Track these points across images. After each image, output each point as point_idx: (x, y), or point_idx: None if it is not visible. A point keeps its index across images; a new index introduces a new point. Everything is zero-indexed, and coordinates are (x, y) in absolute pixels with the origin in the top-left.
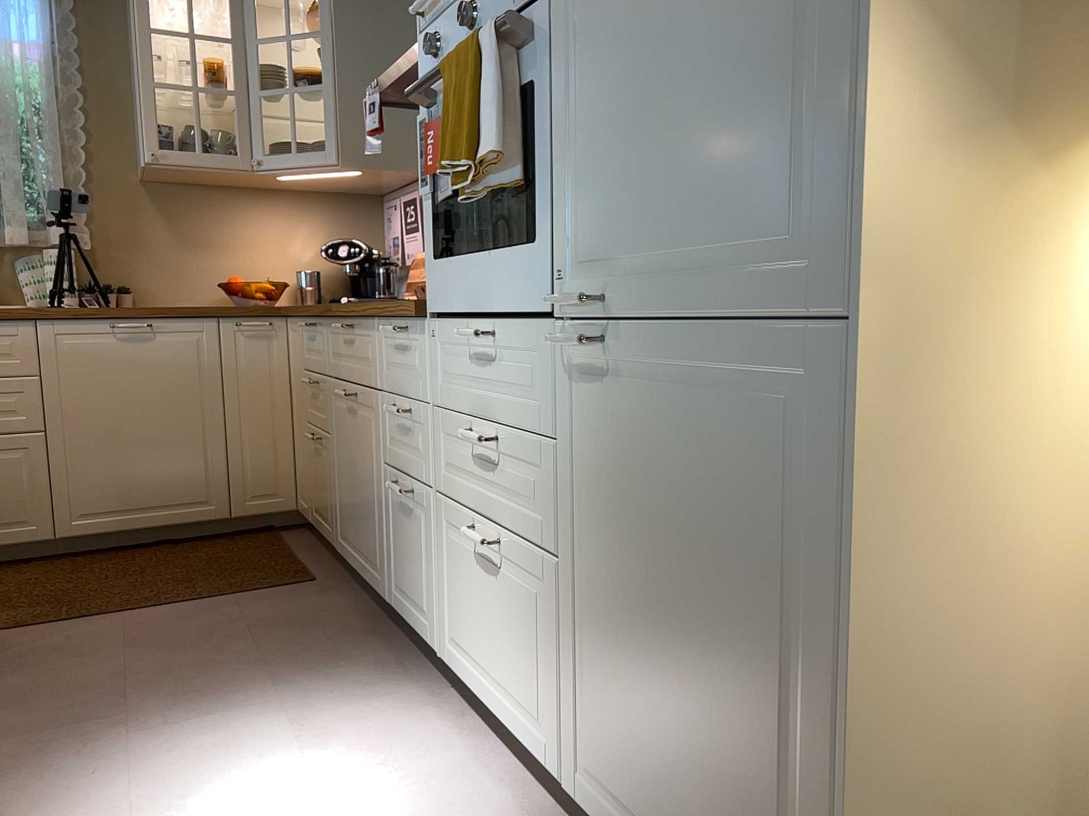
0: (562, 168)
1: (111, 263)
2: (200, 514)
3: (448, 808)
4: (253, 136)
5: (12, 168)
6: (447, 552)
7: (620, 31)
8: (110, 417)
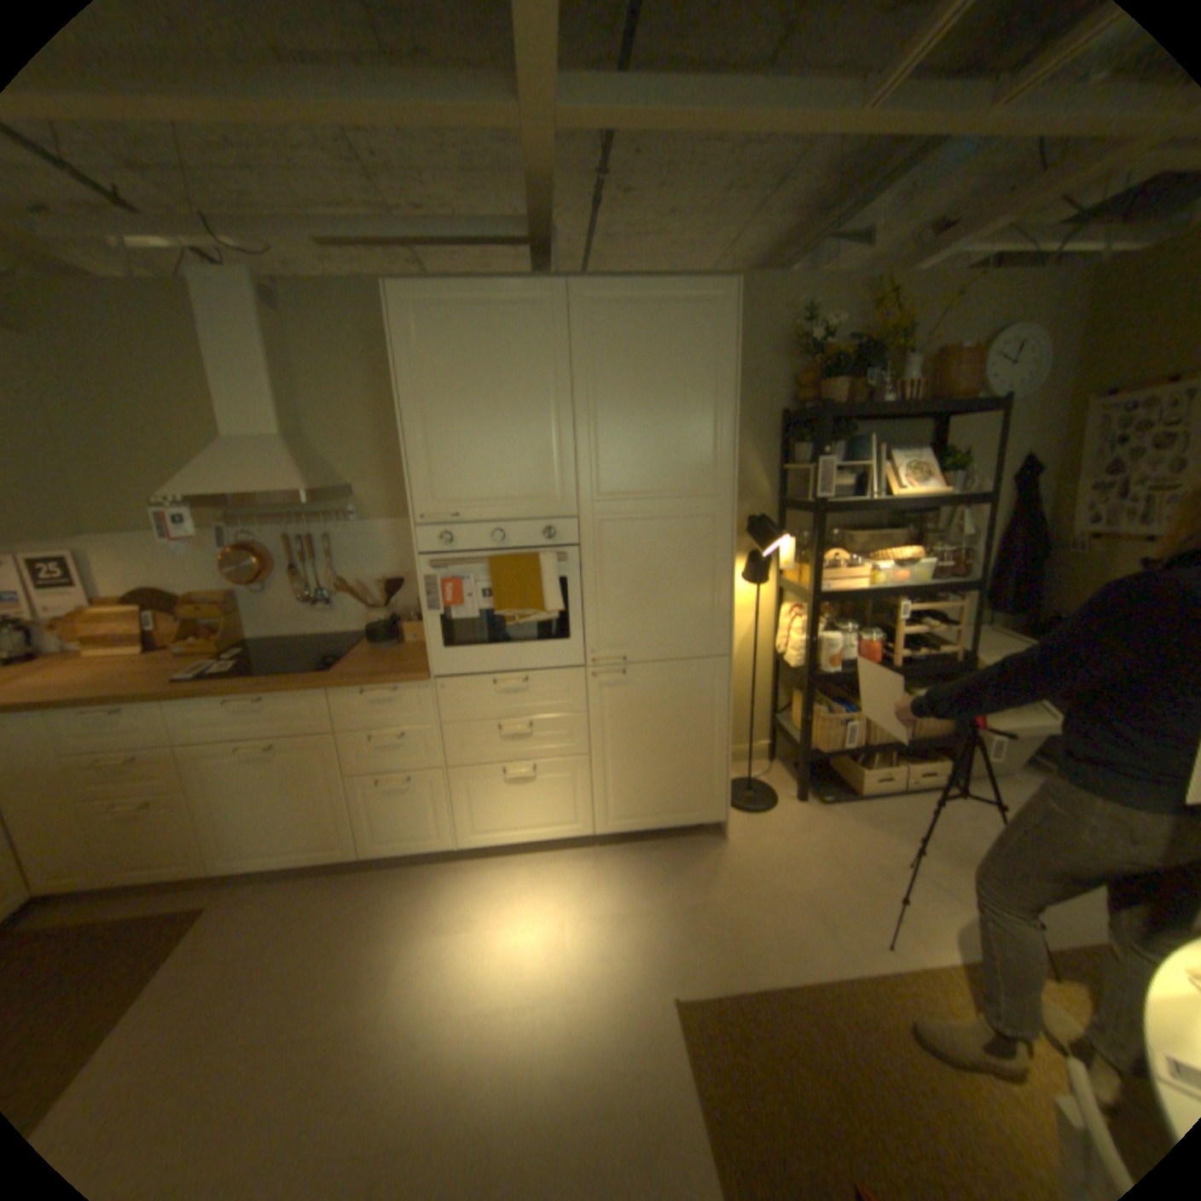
0: (583, 613)
1: None
2: None
3: (548, 884)
4: None
5: None
6: (461, 794)
7: (624, 573)
8: None
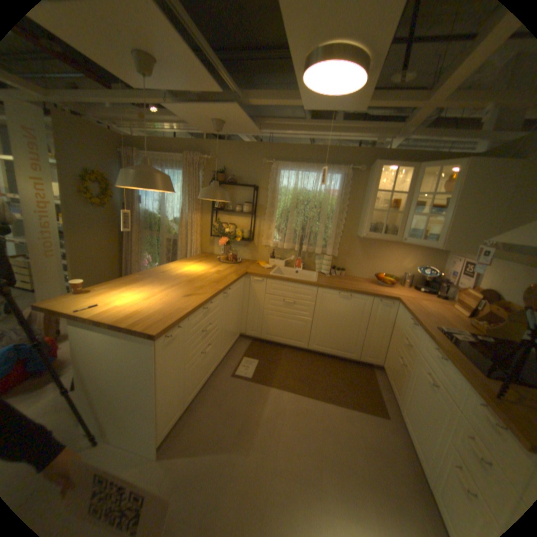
0: None
1: (341, 260)
2: (350, 357)
3: None
4: (405, 229)
5: (321, 231)
6: None
7: None
8: (331, 320)
